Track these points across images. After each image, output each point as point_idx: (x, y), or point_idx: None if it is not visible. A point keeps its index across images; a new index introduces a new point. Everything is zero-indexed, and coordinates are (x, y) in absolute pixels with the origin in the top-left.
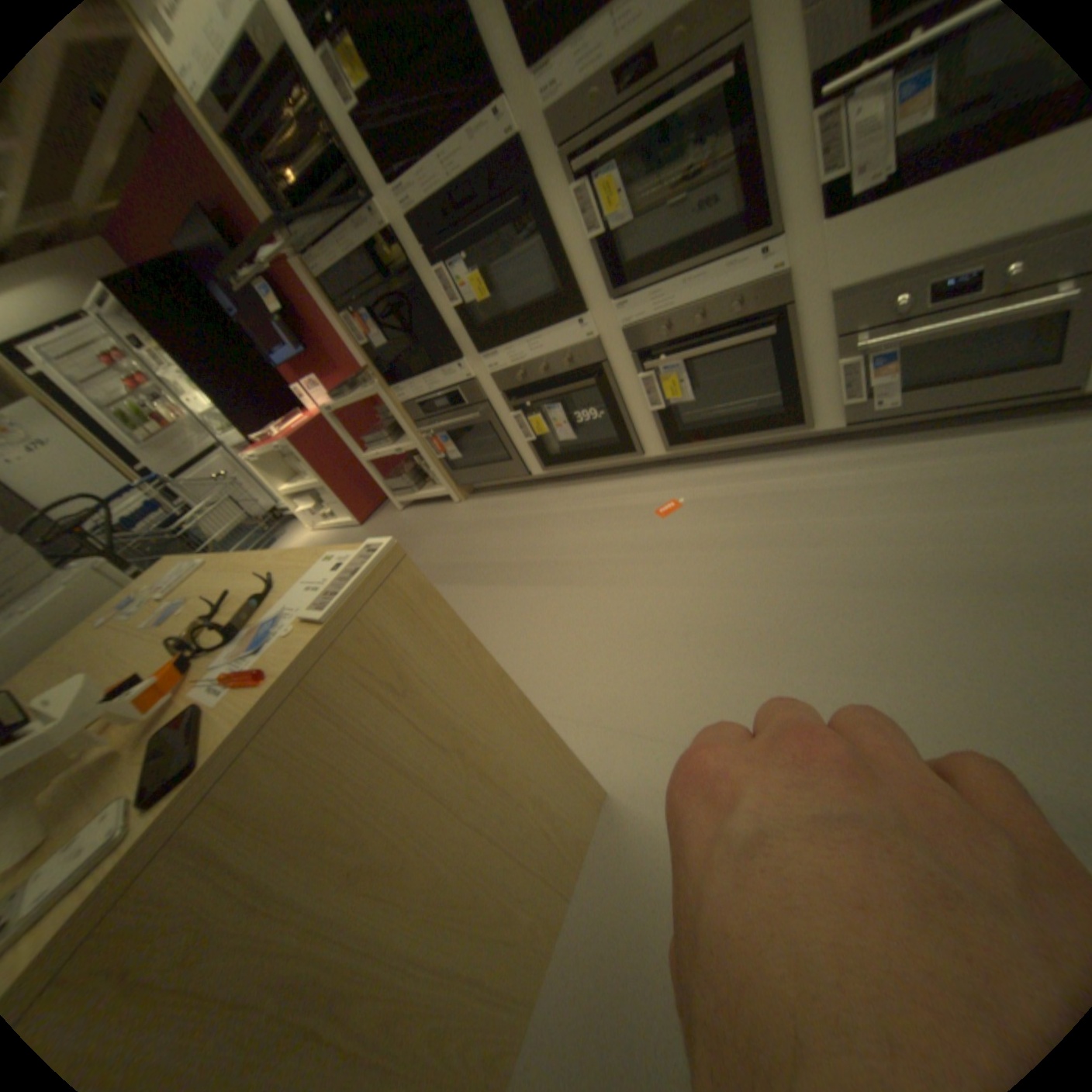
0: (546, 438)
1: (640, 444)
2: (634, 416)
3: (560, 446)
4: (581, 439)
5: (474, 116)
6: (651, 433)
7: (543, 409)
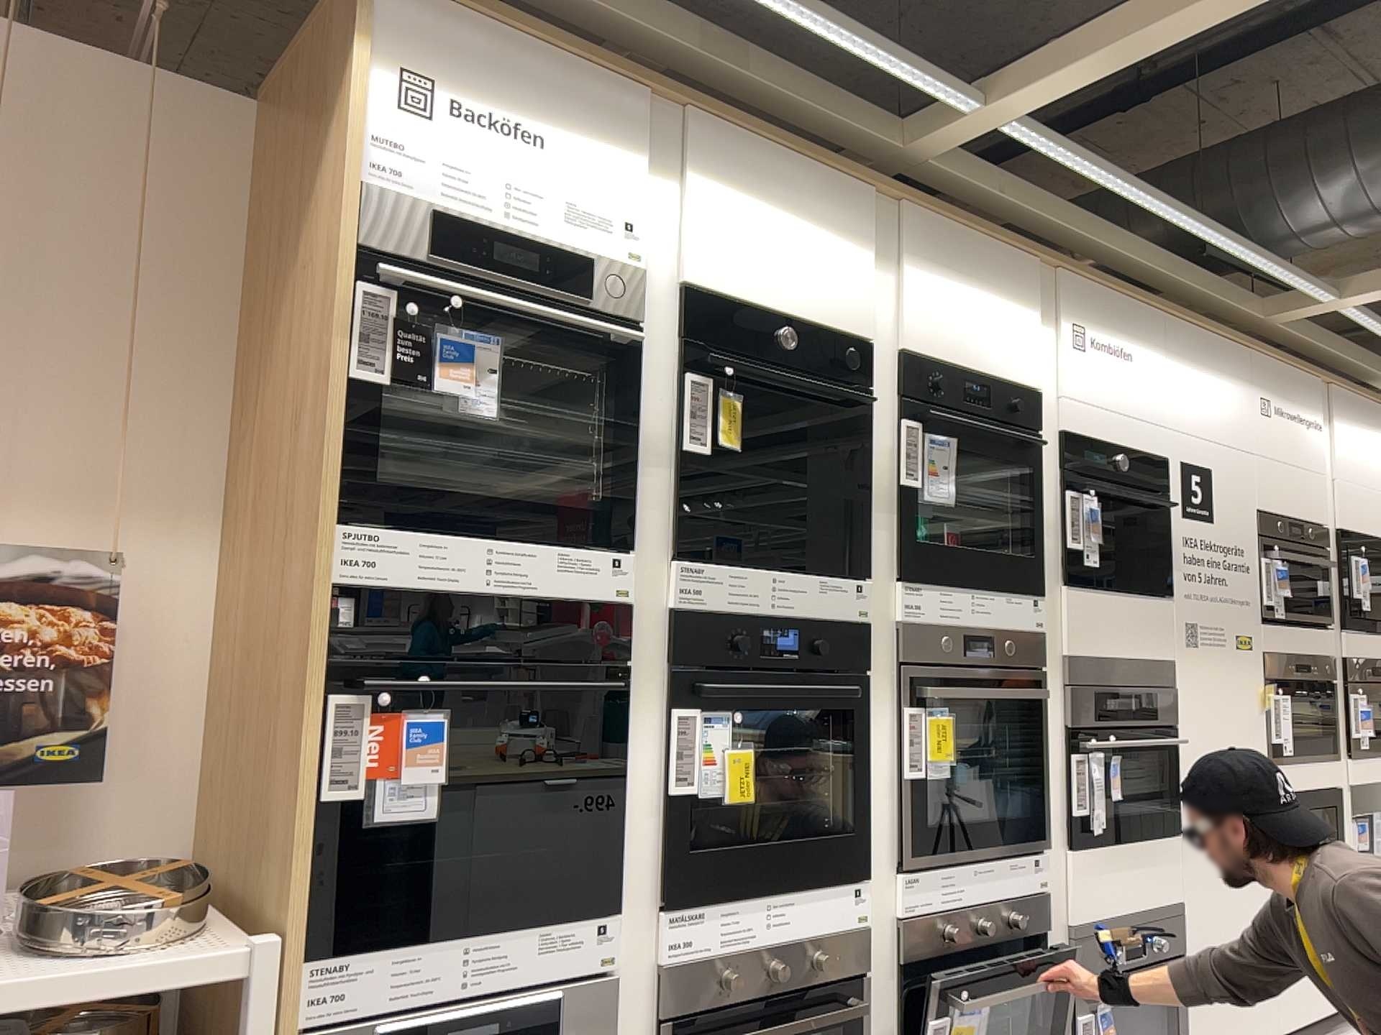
0: None
1: None
2: None
3: None
4: None
5: (830, 576)
6: None
7: None
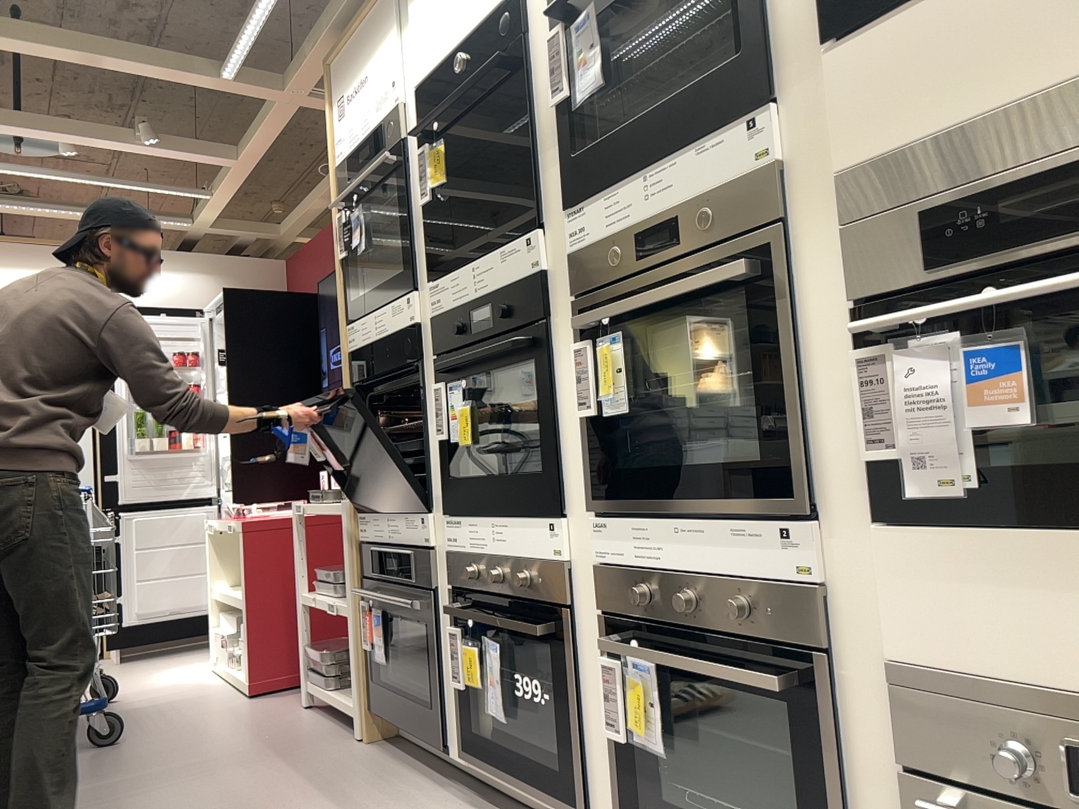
0: (484, 700)
1: (592, 800)
2: (589, 736)
3: (500, 729)
4: (517, 731)
5: (509, 243)
6: (607, 788)
7: (485, 646)
